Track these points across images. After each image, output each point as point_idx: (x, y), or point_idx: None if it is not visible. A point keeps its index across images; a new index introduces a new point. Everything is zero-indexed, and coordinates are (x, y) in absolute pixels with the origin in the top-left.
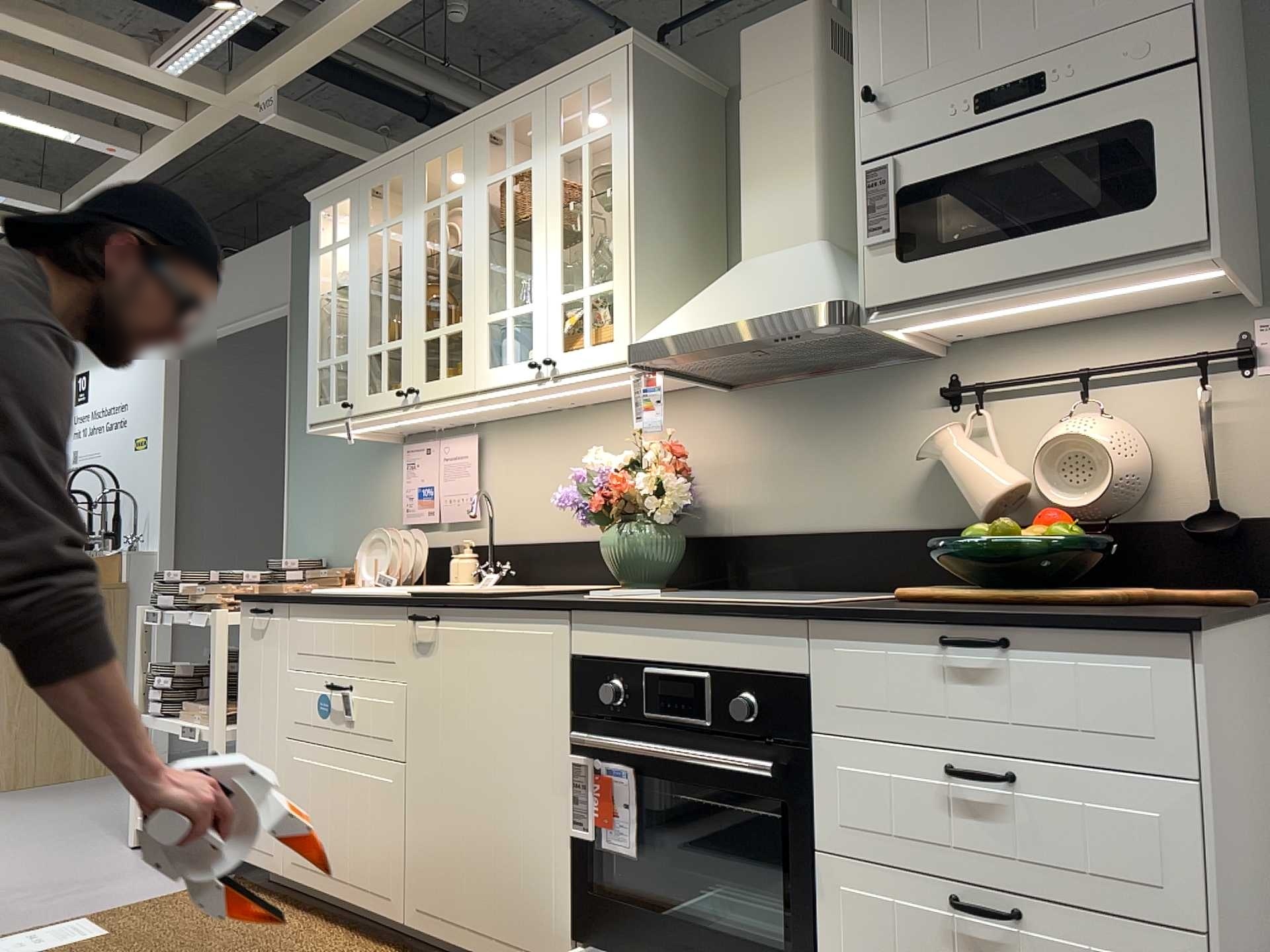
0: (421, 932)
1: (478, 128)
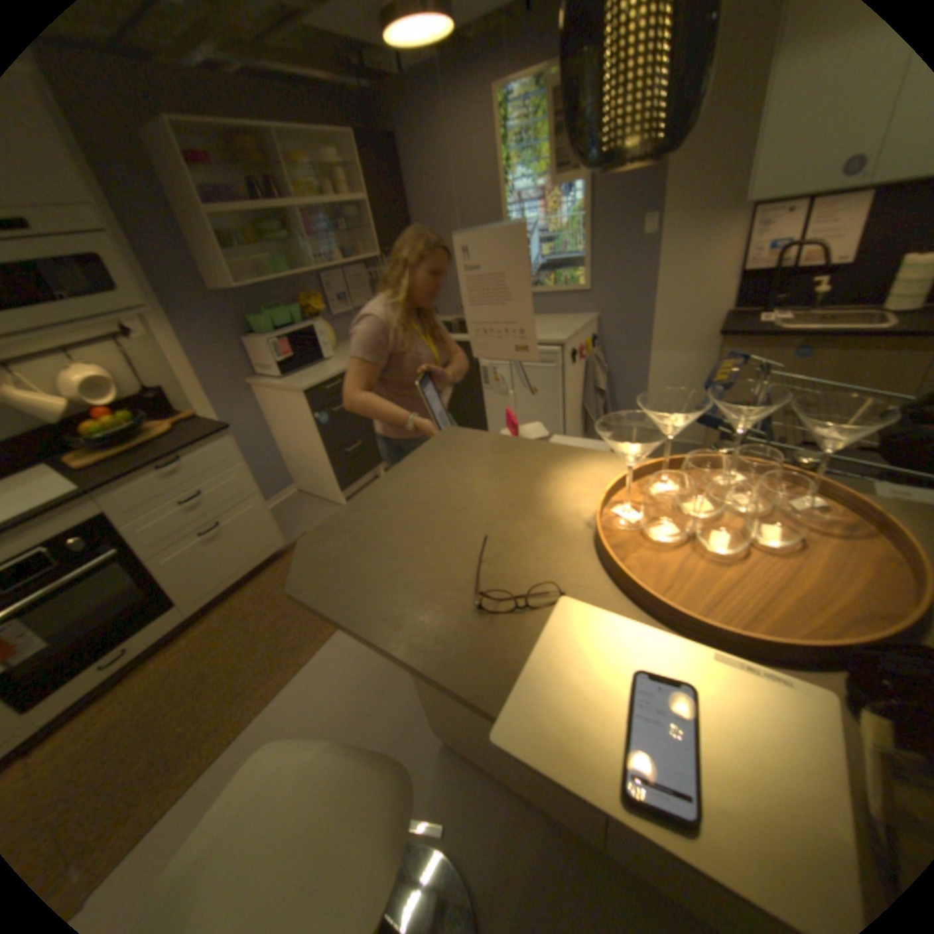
0: None
1: None
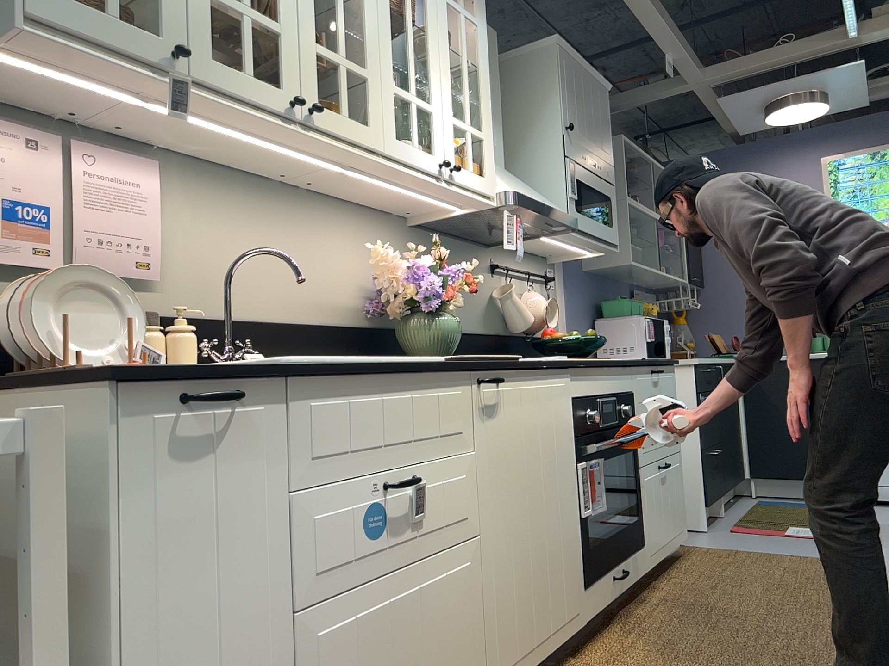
0: None
1: None
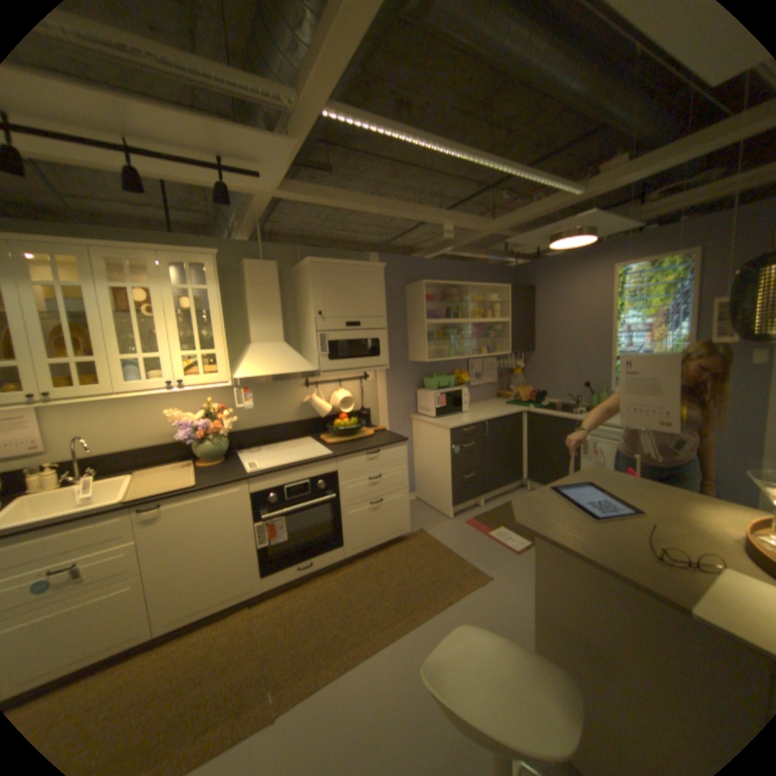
0: (166, 633)
1: (94, 251)
